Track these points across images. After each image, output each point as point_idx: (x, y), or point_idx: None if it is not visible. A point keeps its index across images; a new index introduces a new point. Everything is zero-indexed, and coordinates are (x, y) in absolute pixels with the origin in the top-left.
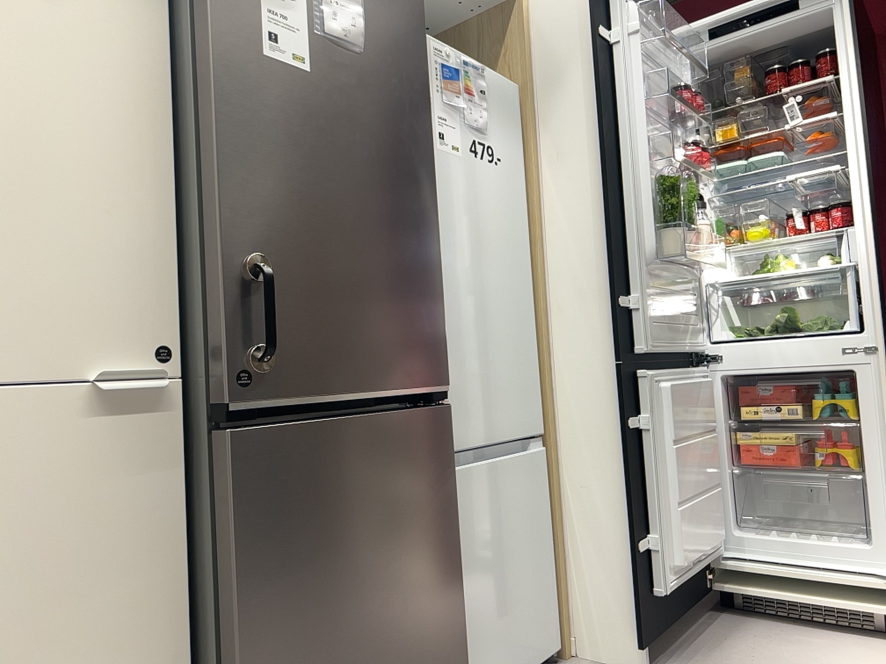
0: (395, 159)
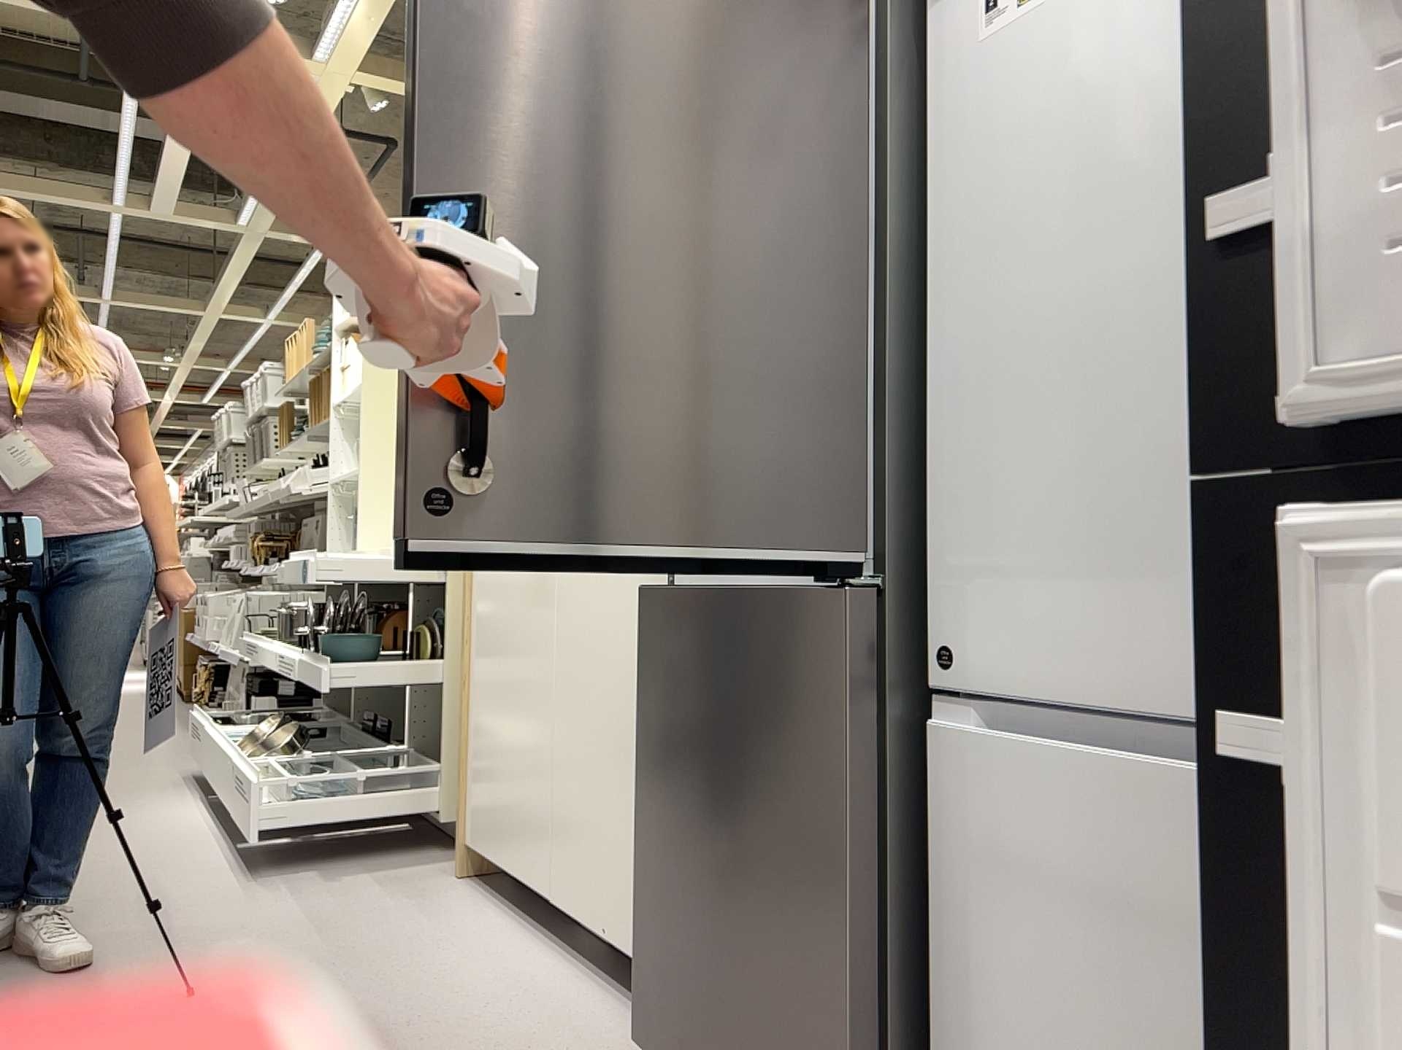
0: (780, 193)
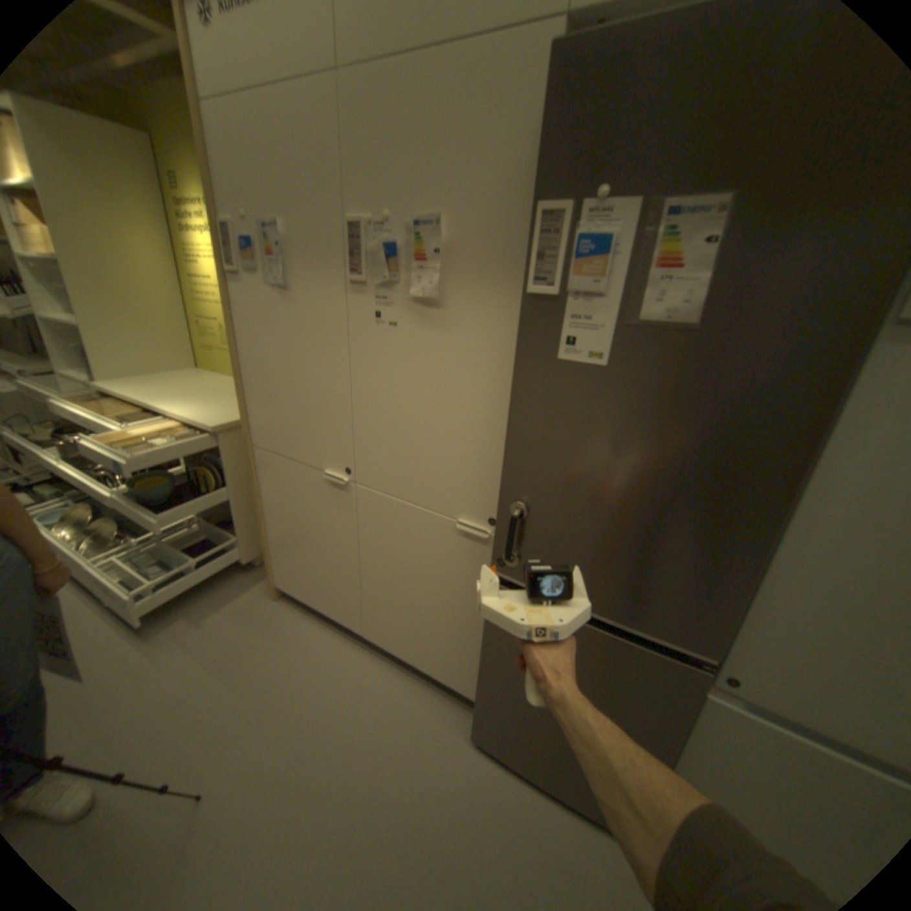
0: (720, 444)
